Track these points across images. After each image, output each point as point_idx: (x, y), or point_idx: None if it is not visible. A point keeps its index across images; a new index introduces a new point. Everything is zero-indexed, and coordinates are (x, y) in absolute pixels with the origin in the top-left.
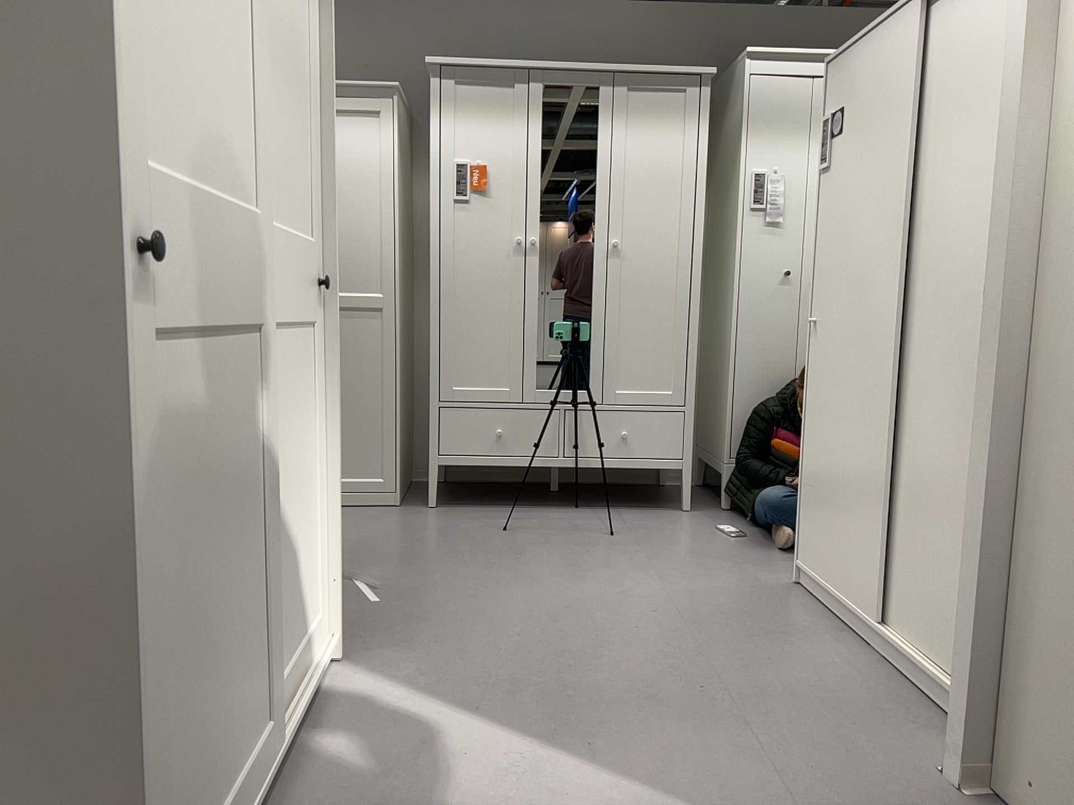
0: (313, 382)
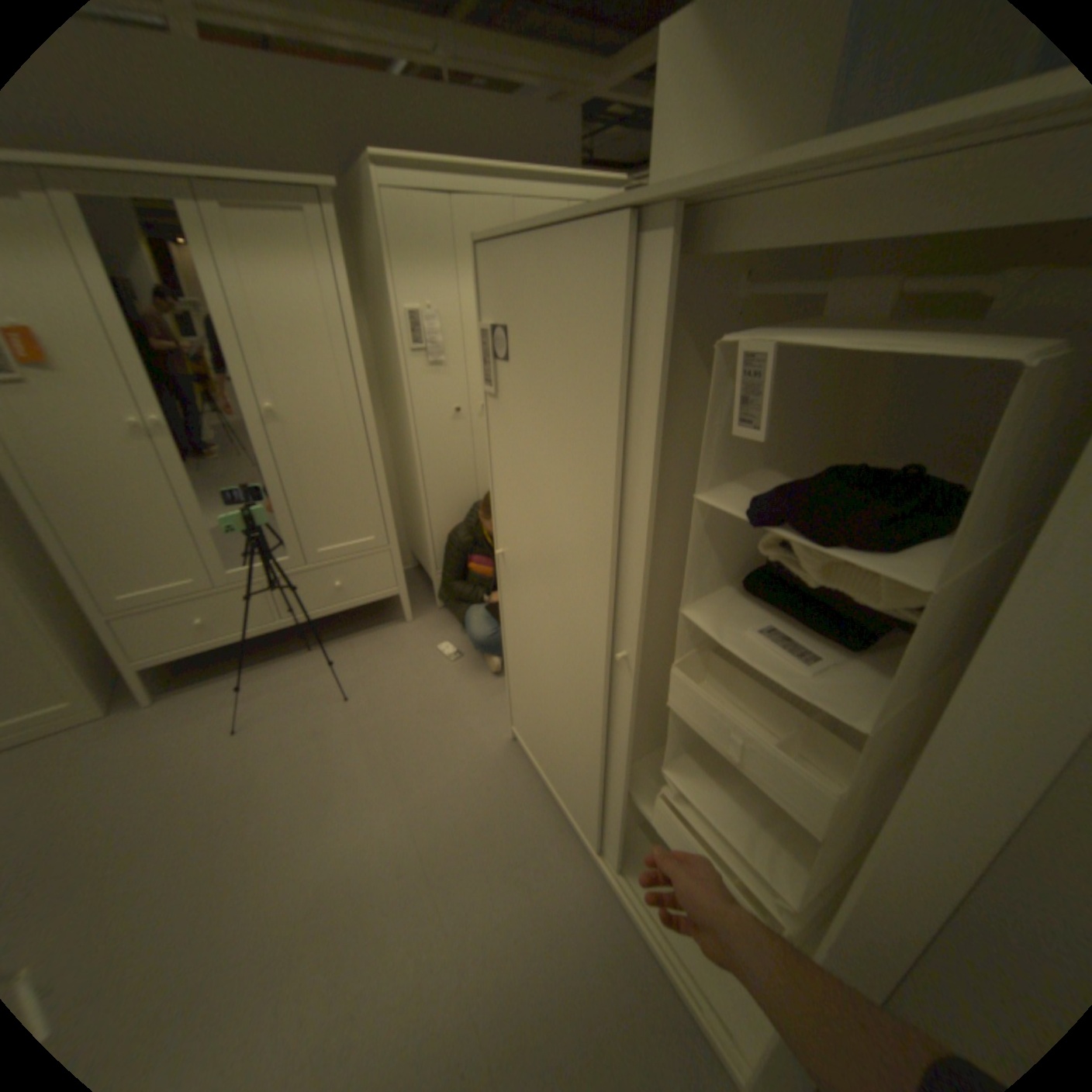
0: None
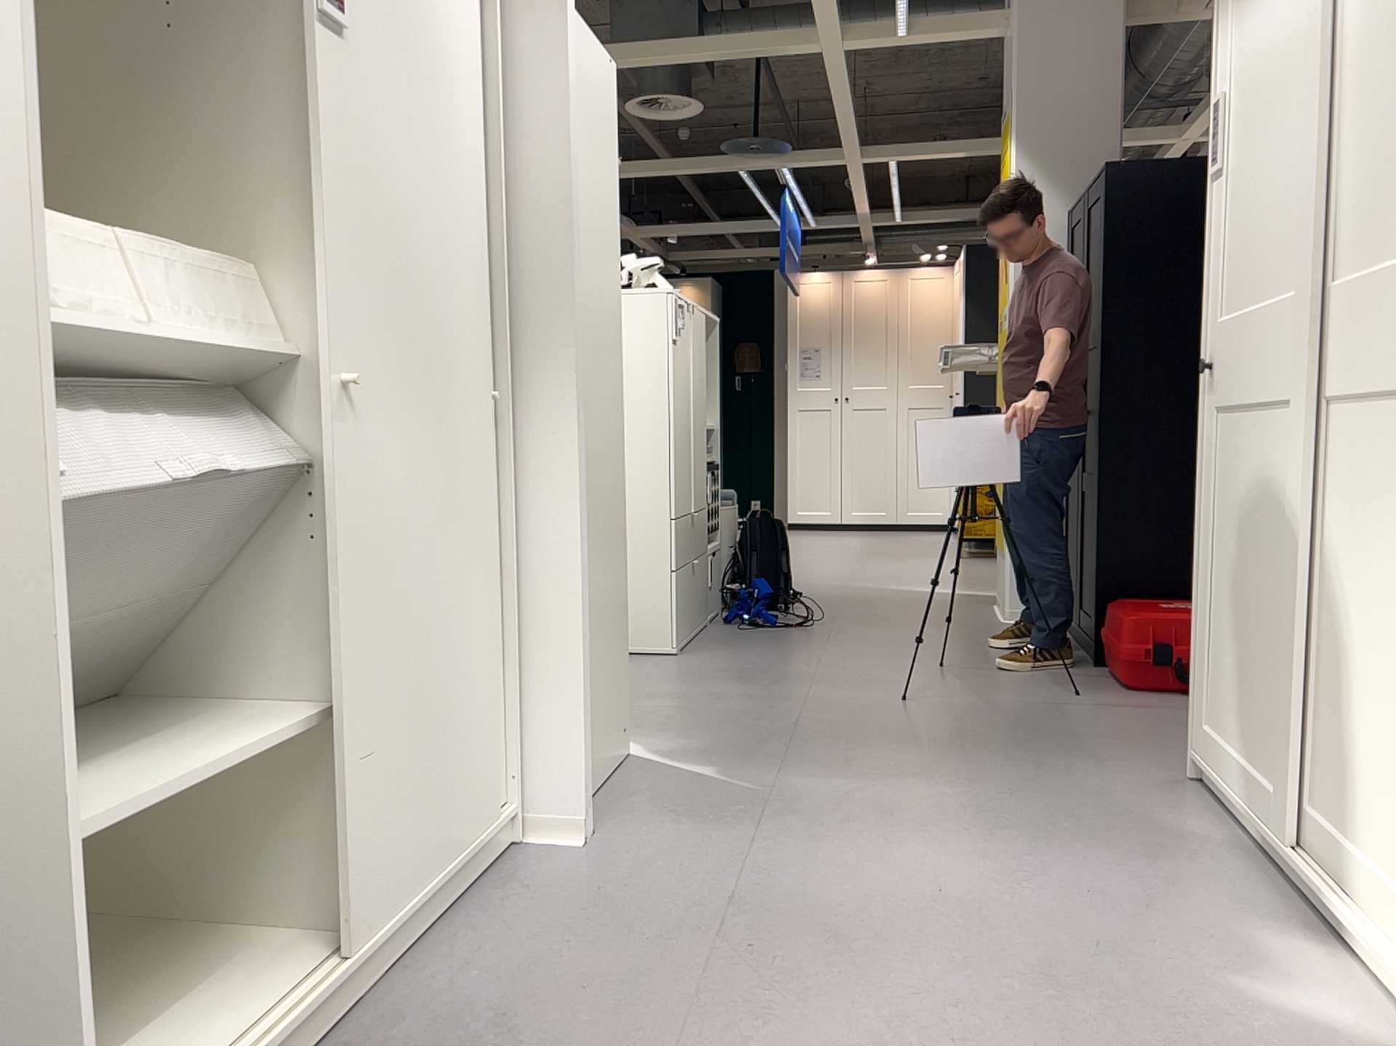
0: None
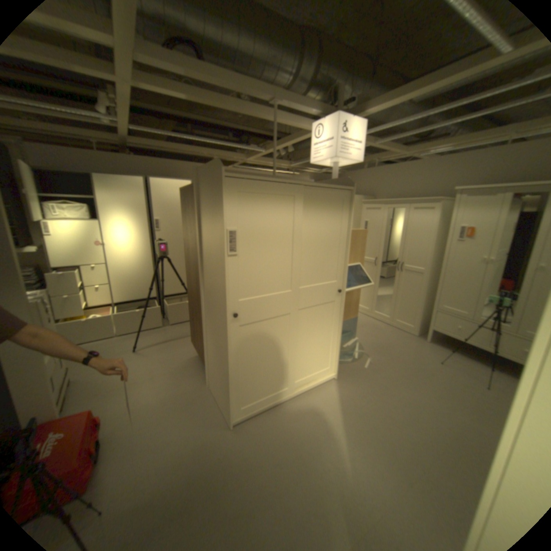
0: (334, 314)
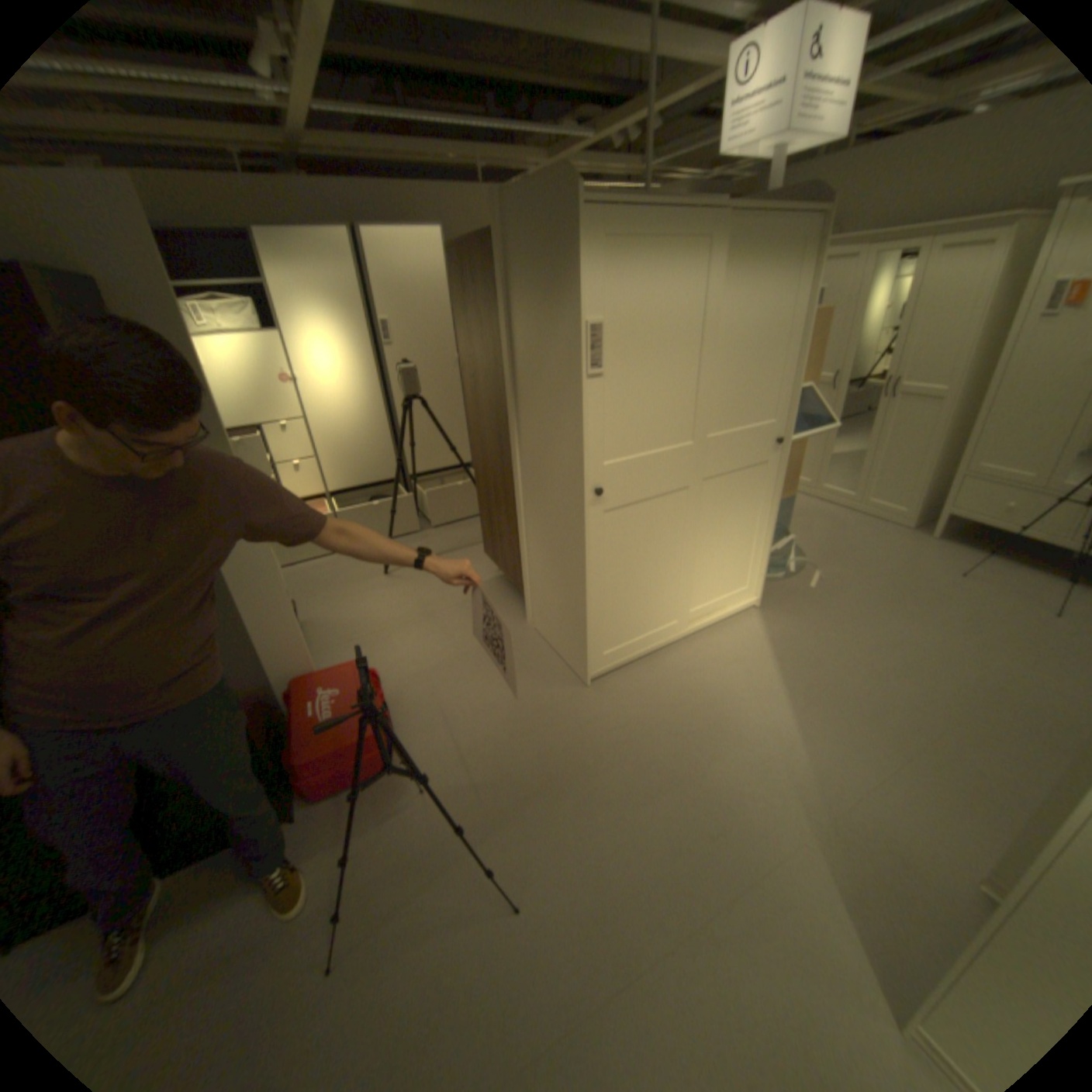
0: (765, 486)
